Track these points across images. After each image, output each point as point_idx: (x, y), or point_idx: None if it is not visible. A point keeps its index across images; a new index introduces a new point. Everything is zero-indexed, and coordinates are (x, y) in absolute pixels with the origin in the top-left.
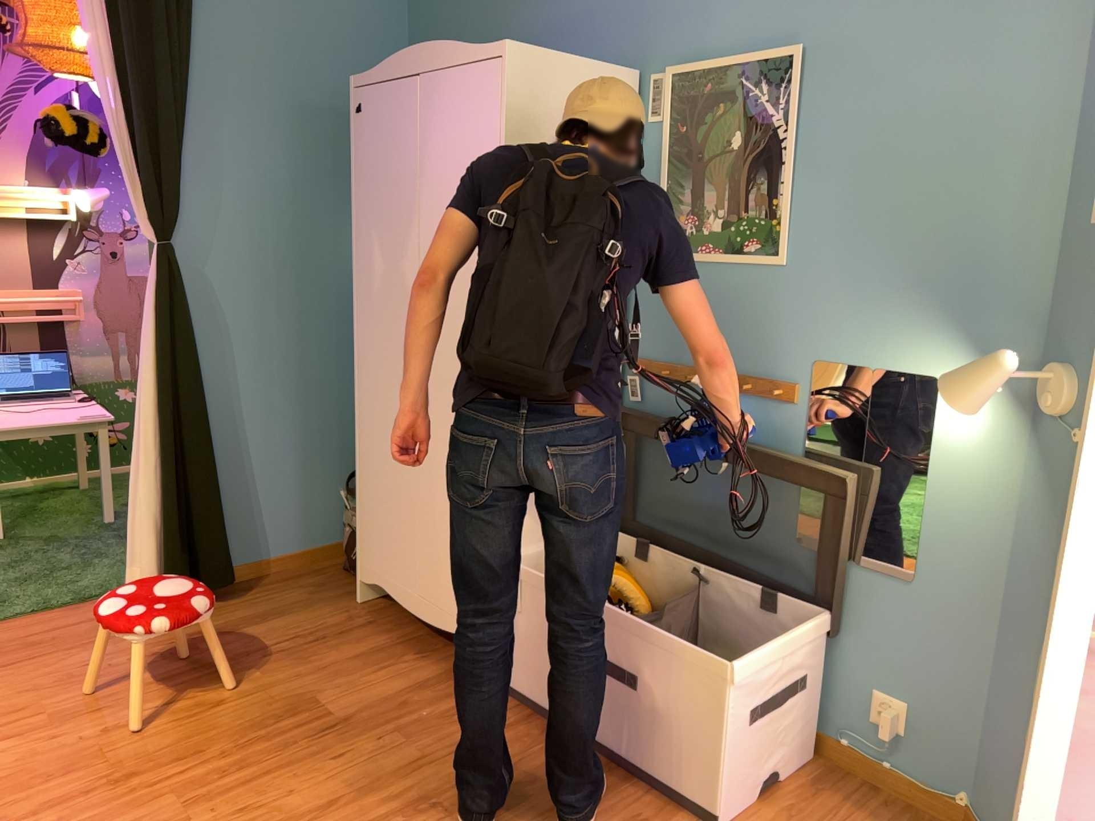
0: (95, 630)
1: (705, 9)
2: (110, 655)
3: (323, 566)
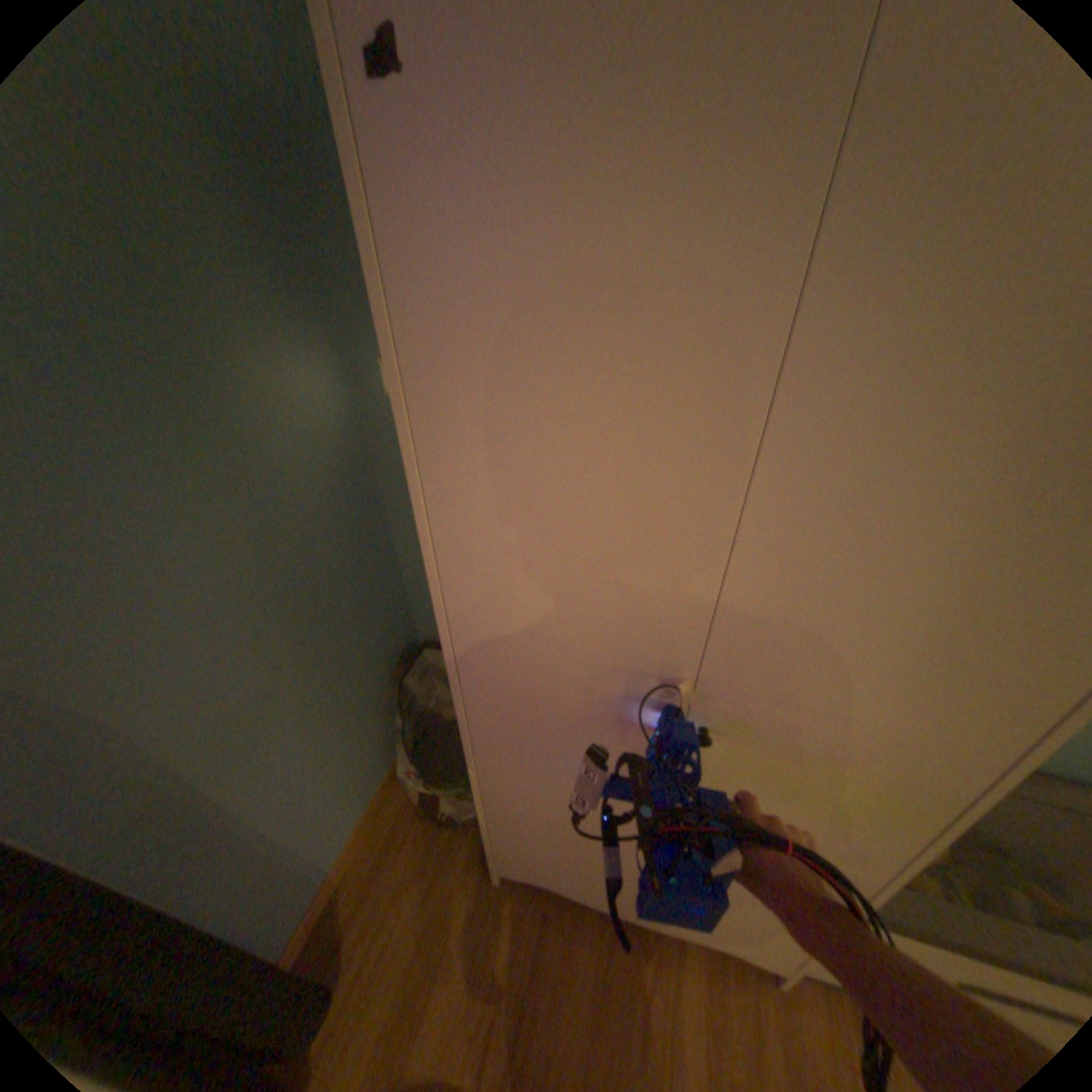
0: None
1: None
2: None
3: (394, 823)
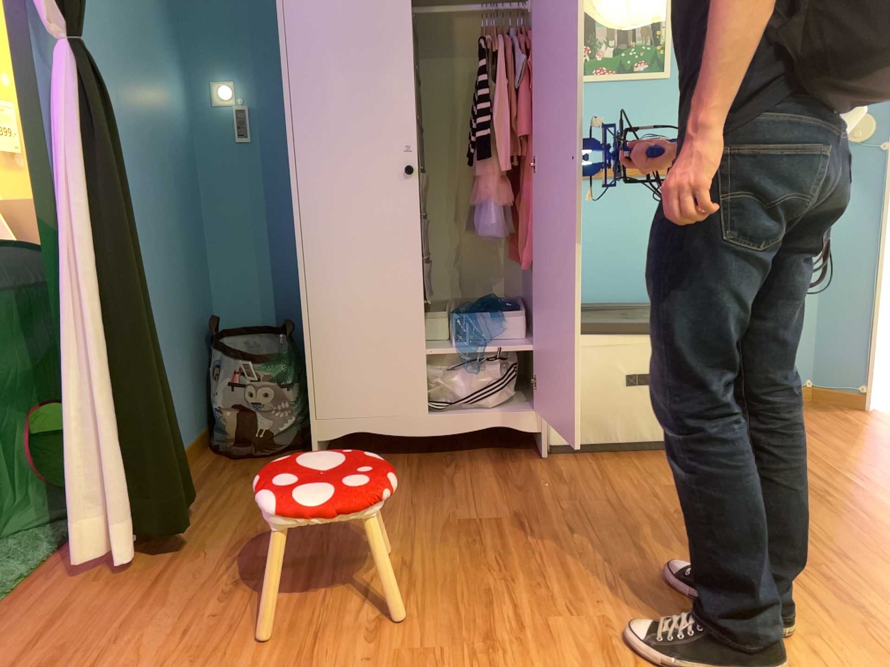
0: (94, 612)
1: None
2: (185, 612)
3: (210, 463)
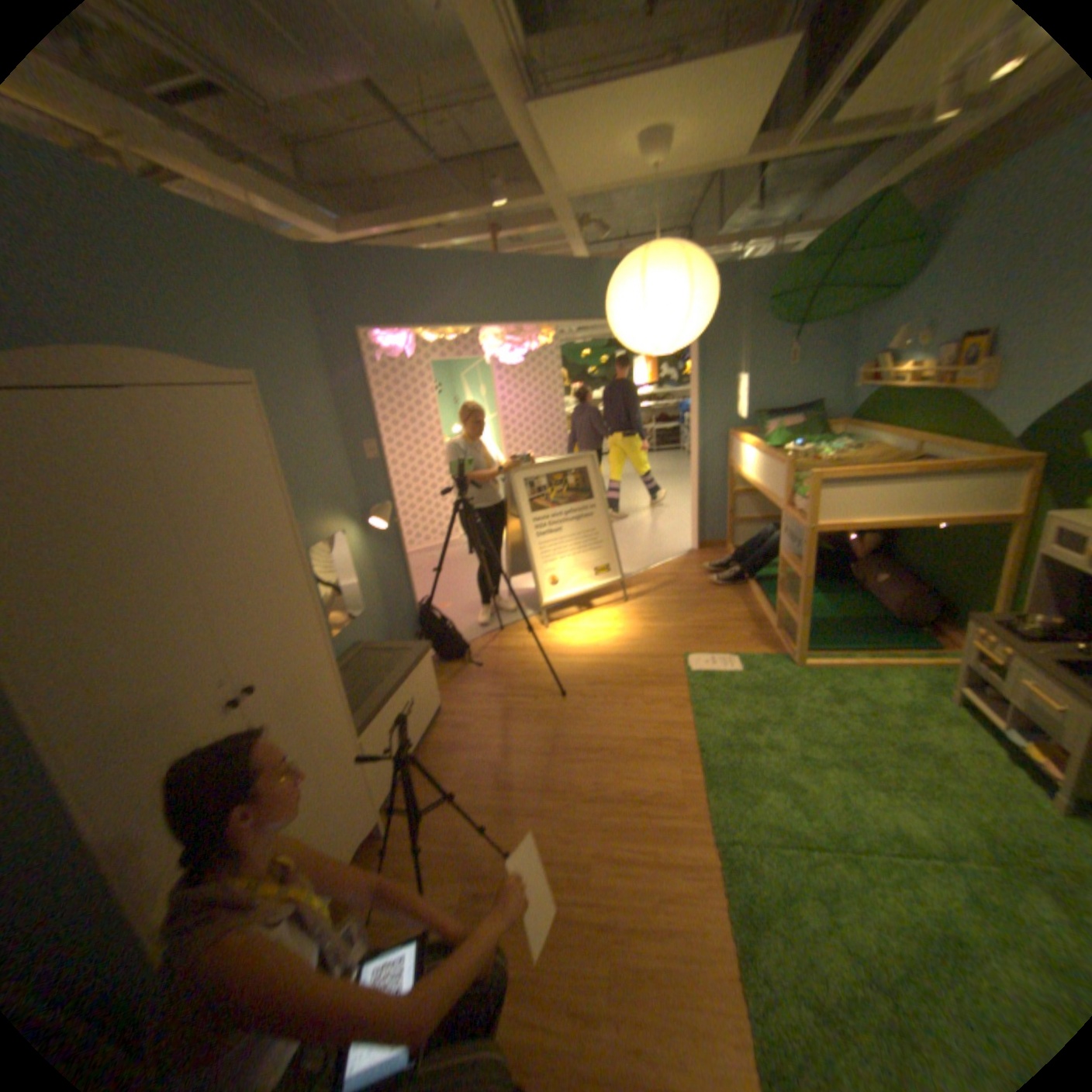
0: None
1: (161, 349)
2: None
3: None
